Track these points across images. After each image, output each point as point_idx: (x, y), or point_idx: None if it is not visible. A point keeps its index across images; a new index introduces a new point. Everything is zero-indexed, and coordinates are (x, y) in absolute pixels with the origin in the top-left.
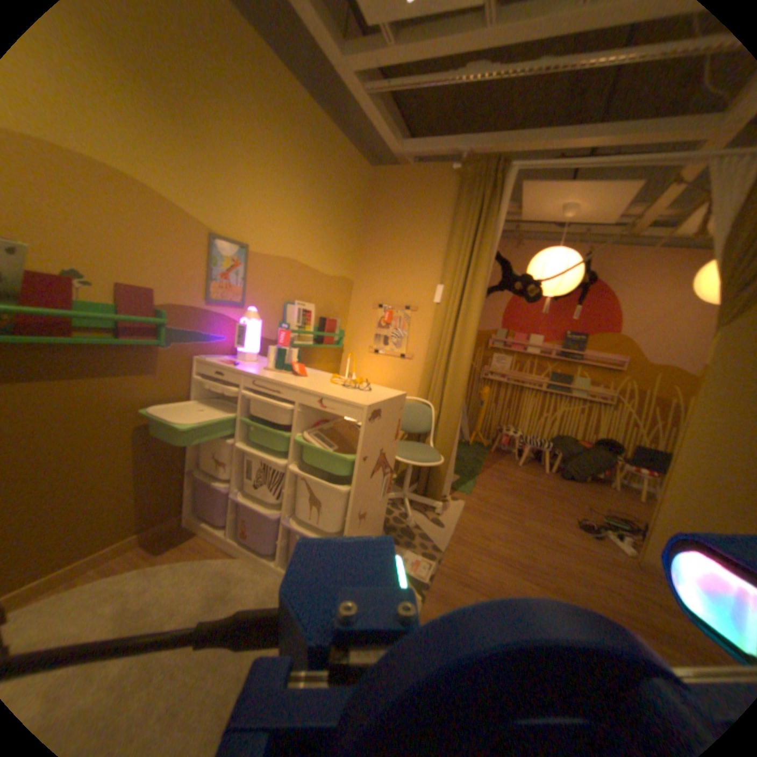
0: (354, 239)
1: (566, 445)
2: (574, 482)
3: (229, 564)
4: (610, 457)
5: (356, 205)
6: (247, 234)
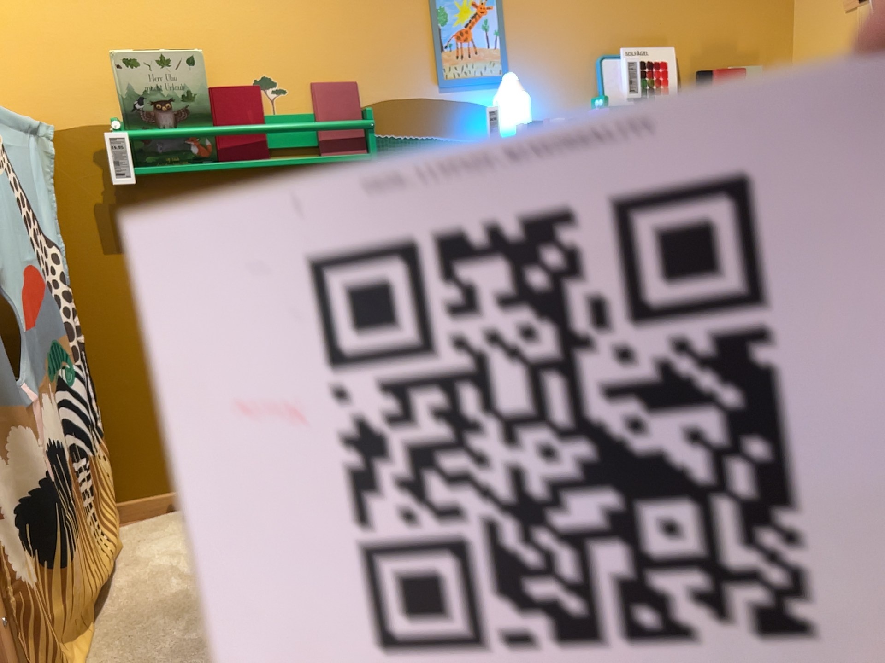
0: None
1: None
2: None
3: None
4: None
5: None
6: None
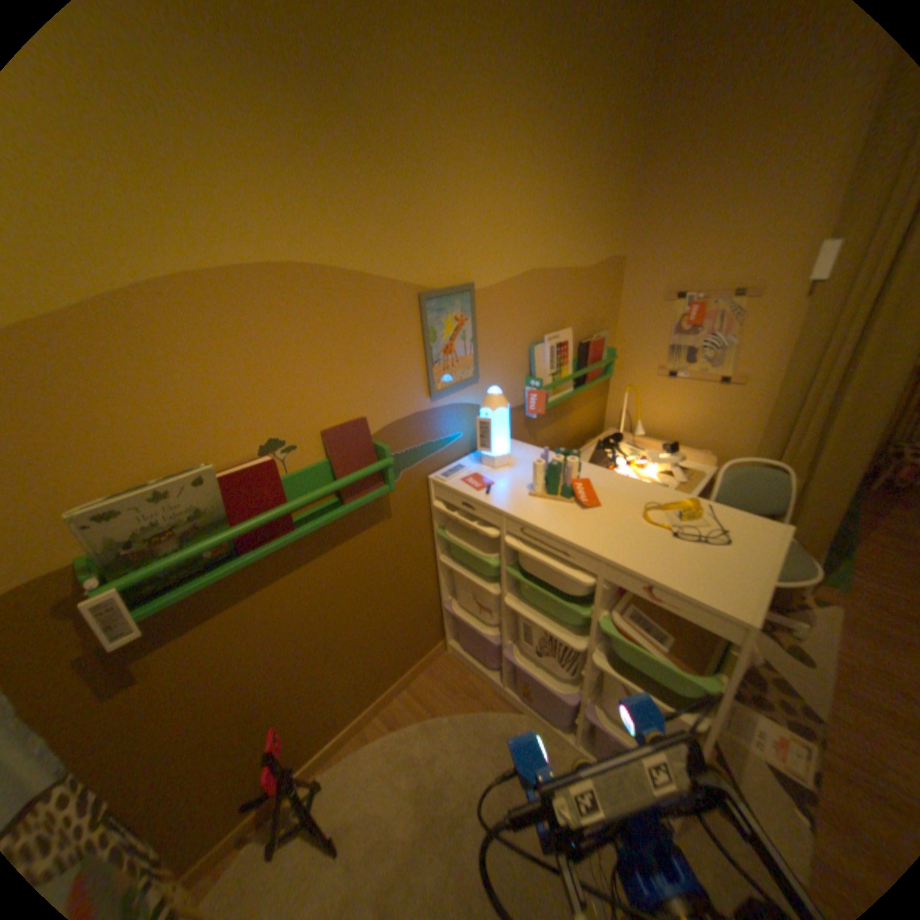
0: (628, 177)
1: None
2: None
3: (515, 720)
4: None
5: (633, 104)
6: (469, 261)
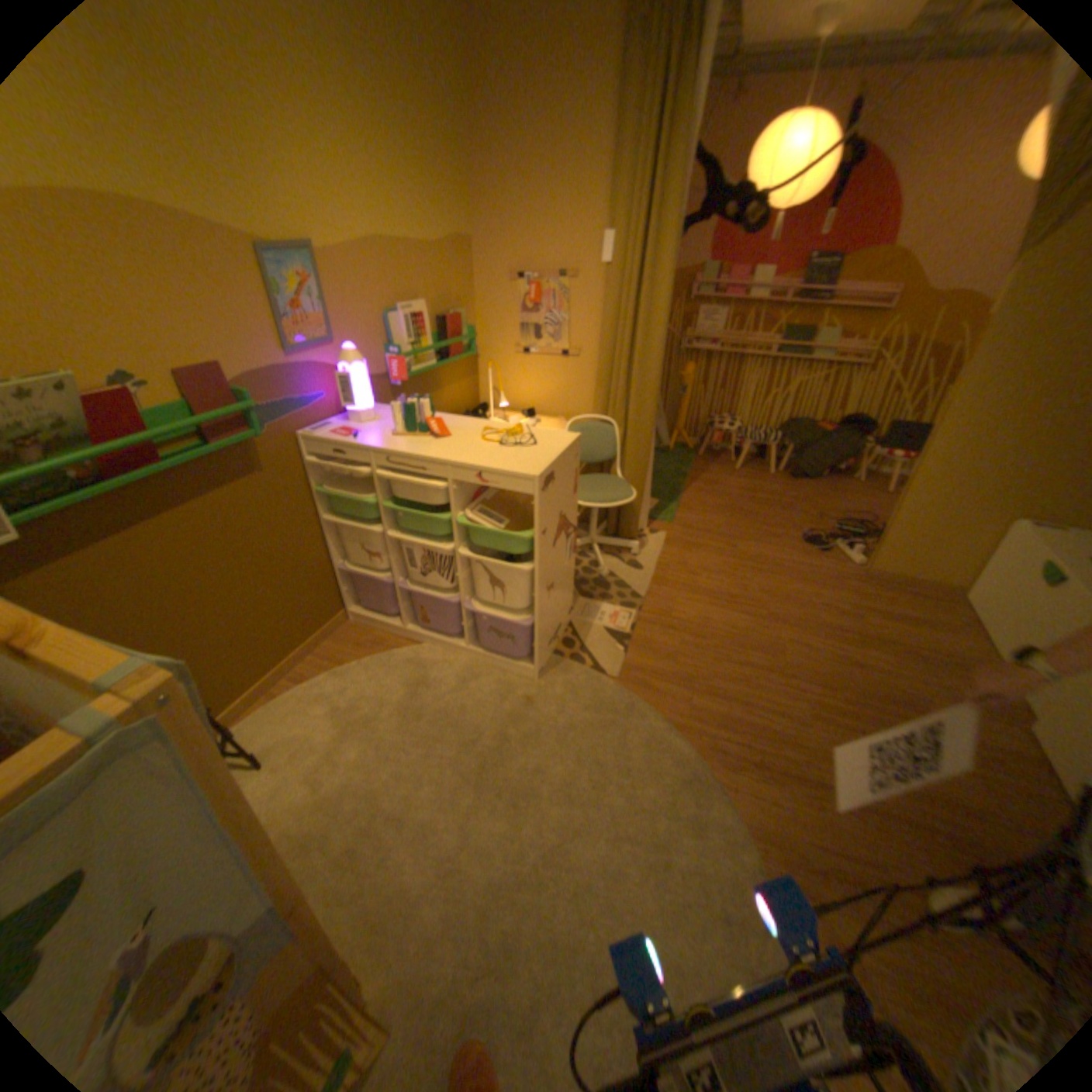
0: (456, 157)
1: (798, 431)
2: (805, 478)
3: (416, 649)
4: (855, 438)
5: (448, 86)
6: (300, 220)
